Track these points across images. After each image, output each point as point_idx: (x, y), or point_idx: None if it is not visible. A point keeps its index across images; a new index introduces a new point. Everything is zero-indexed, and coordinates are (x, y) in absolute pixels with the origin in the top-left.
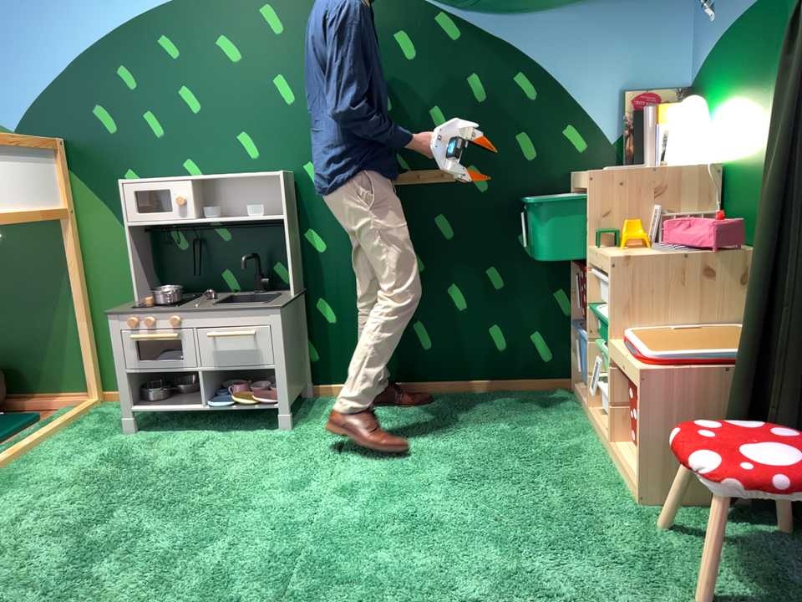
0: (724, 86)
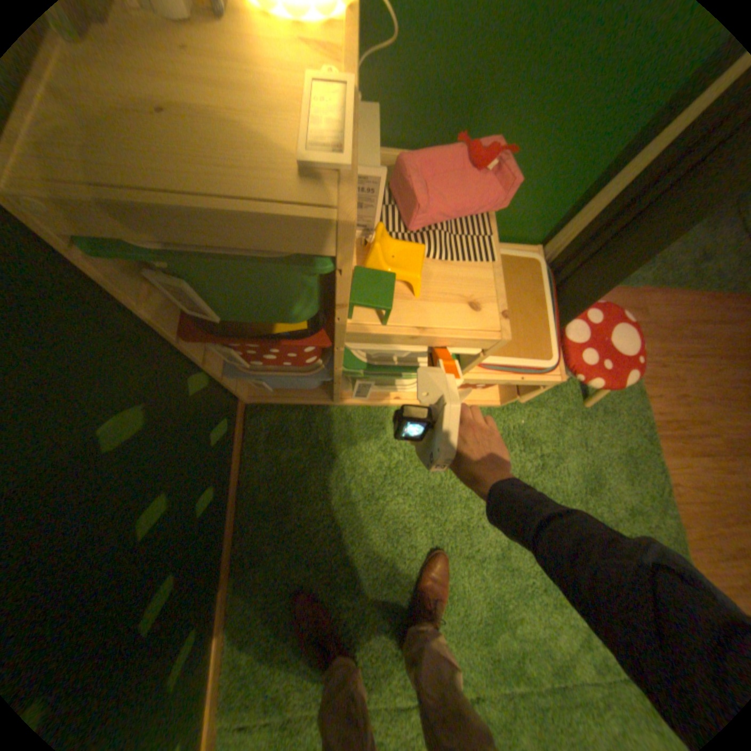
0: None
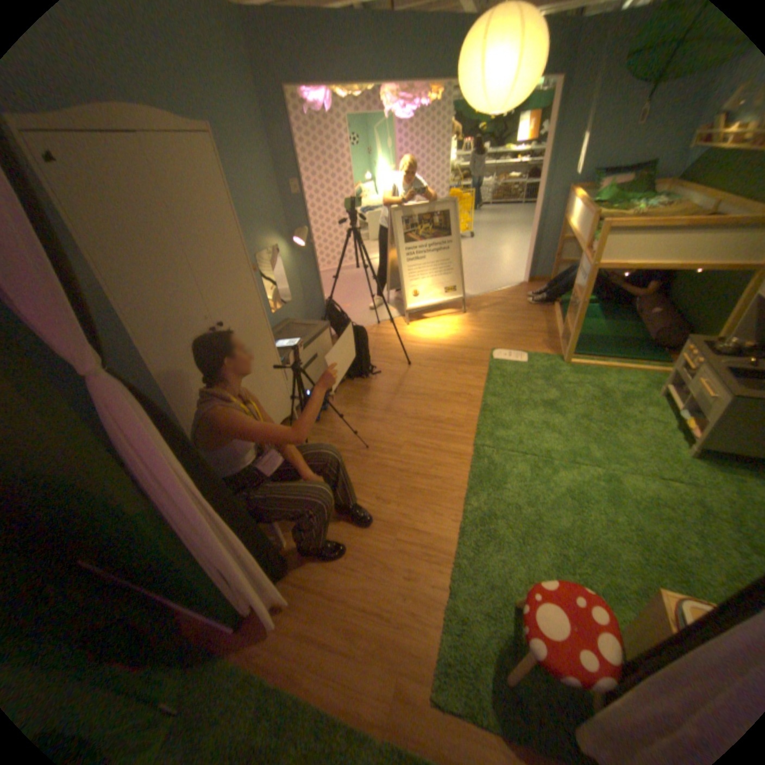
0: None
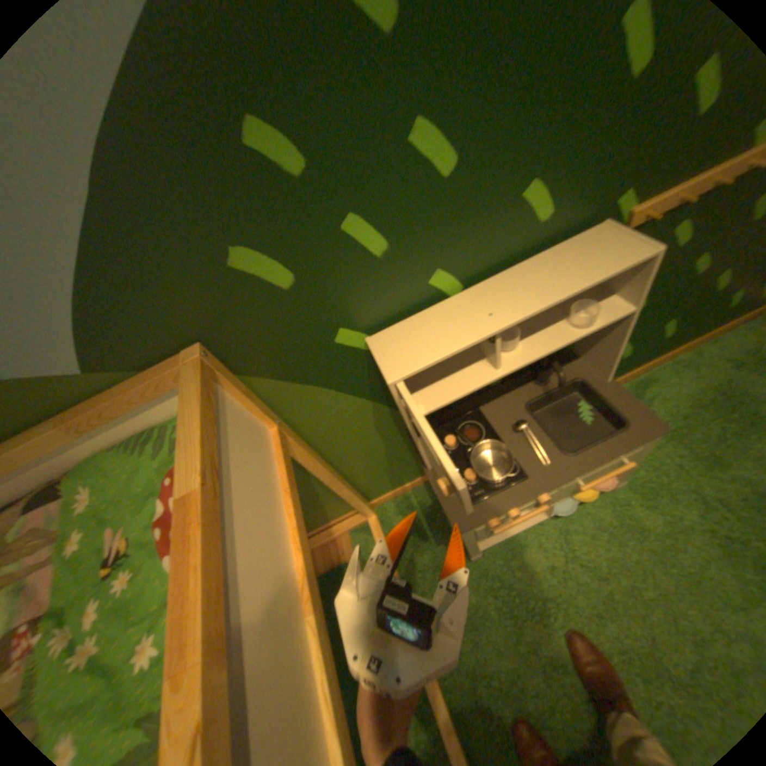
0: None
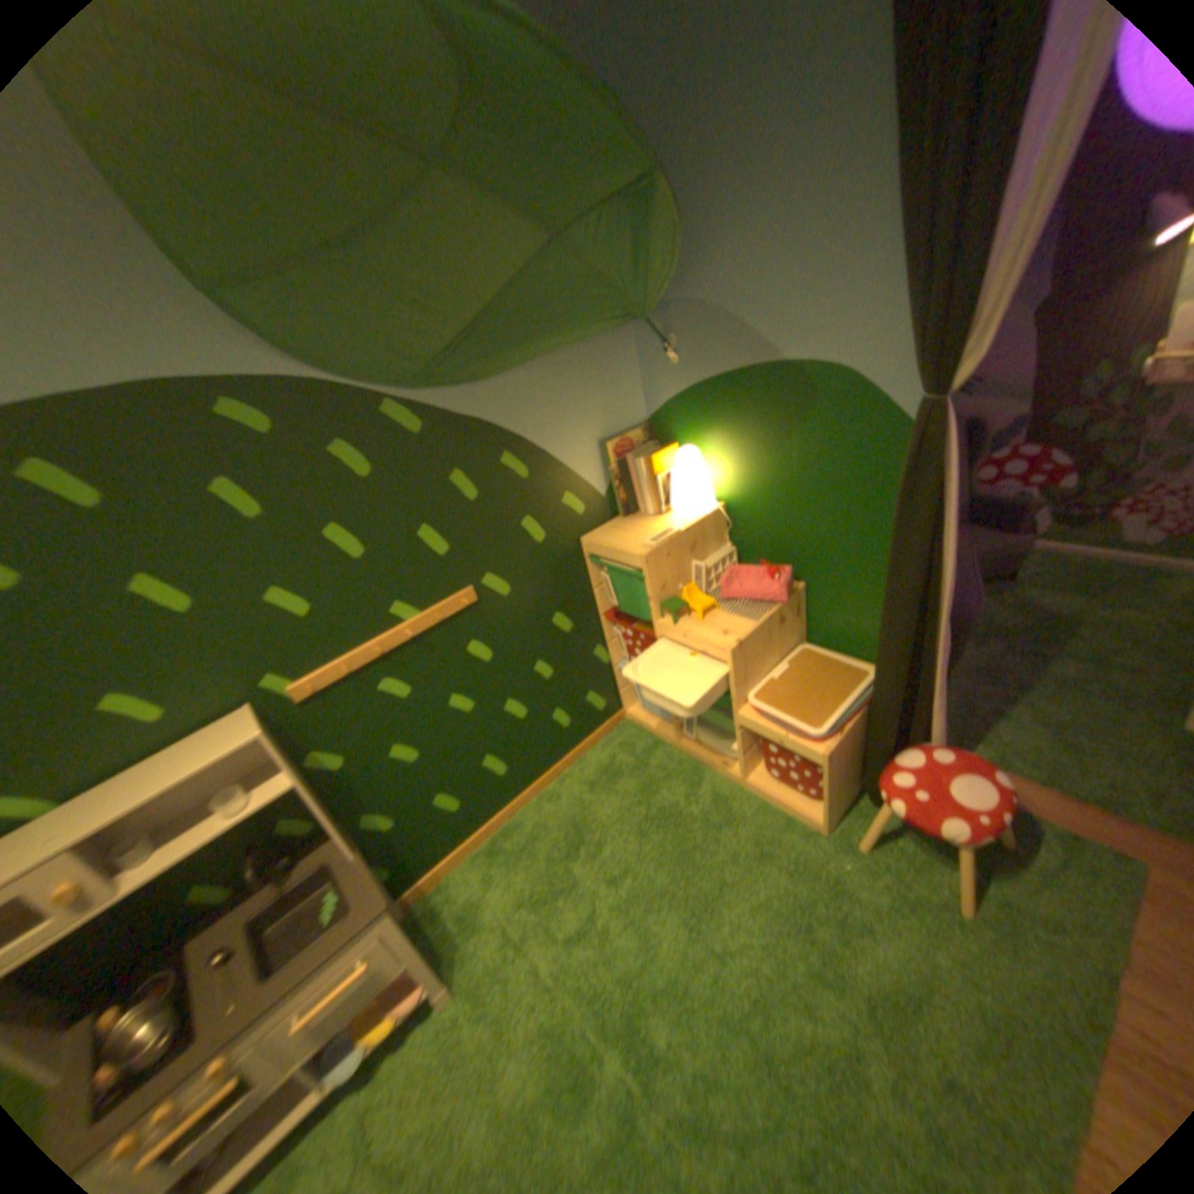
0: (711, 433)
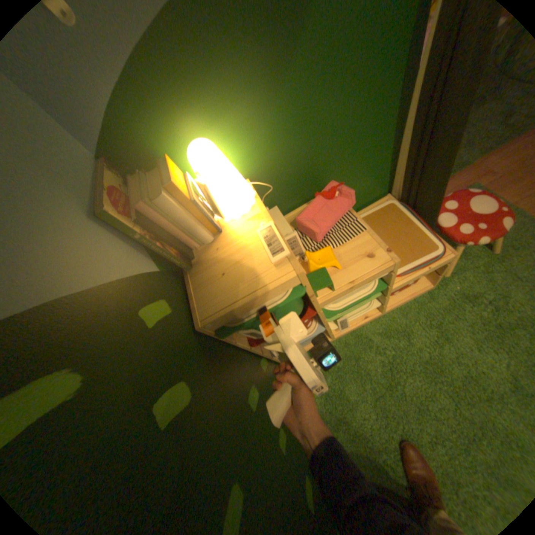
0: (198, 109)
